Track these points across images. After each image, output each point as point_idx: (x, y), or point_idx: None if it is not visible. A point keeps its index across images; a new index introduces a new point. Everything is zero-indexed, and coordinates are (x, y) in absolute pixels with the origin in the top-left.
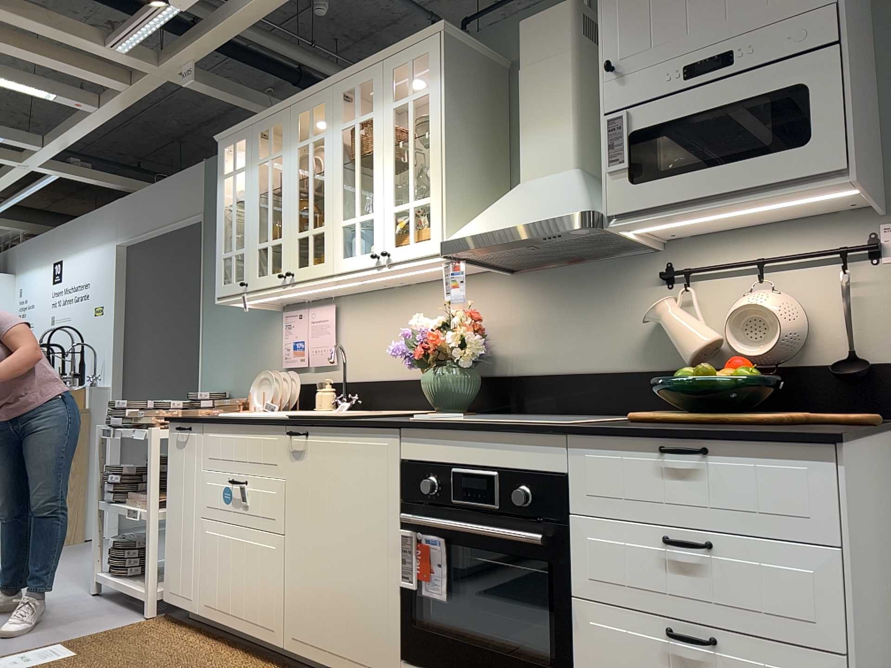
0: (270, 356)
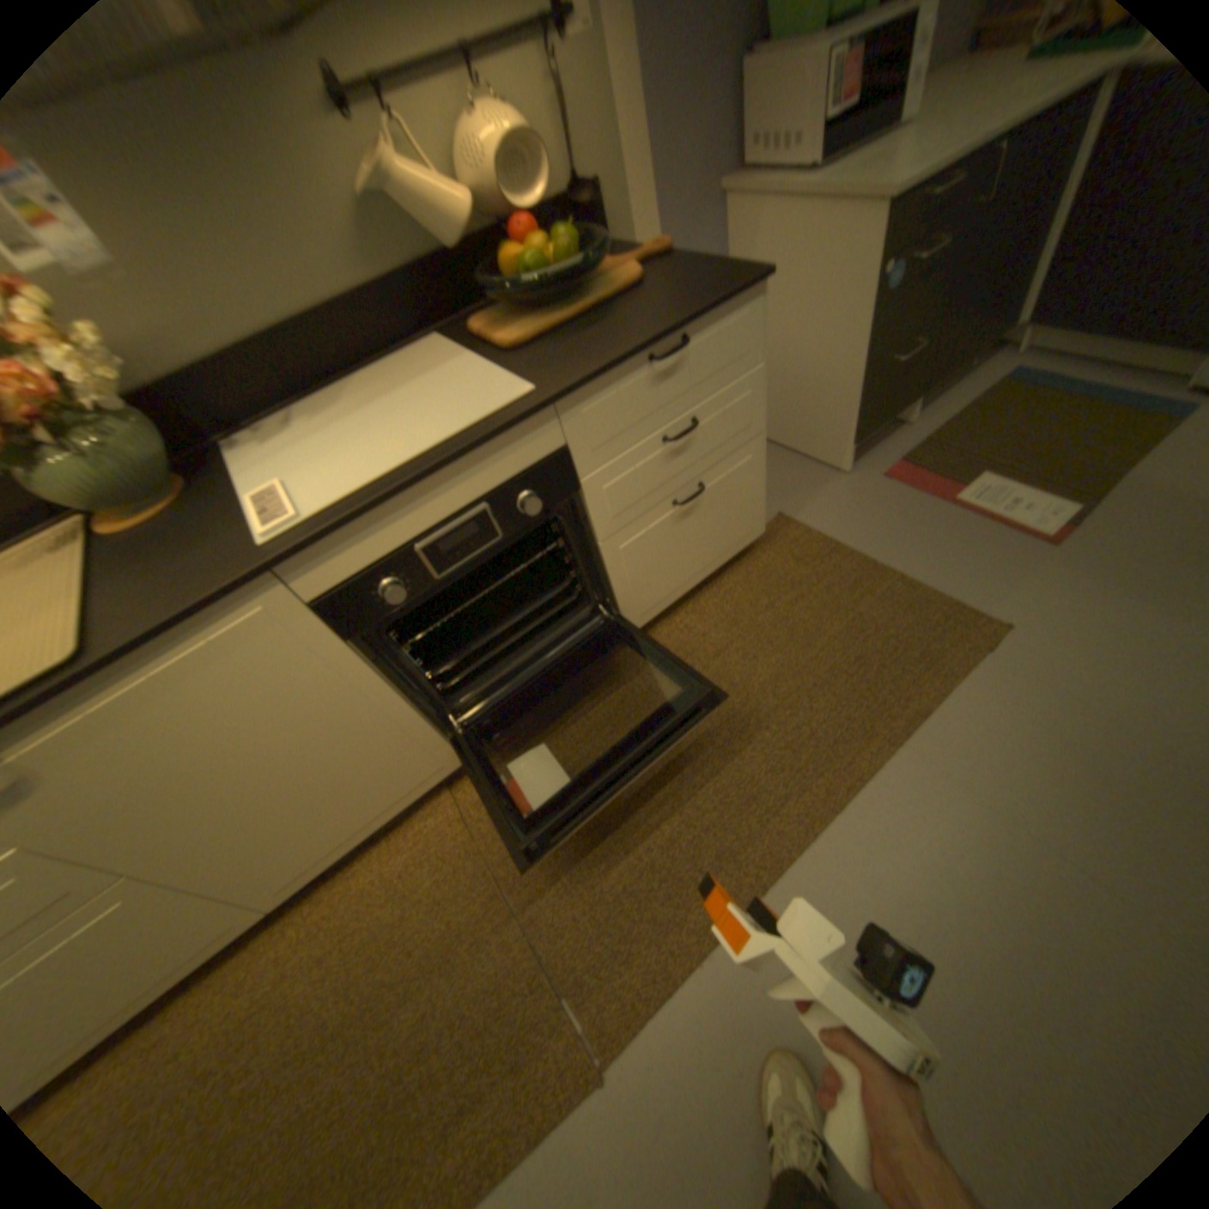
0: None
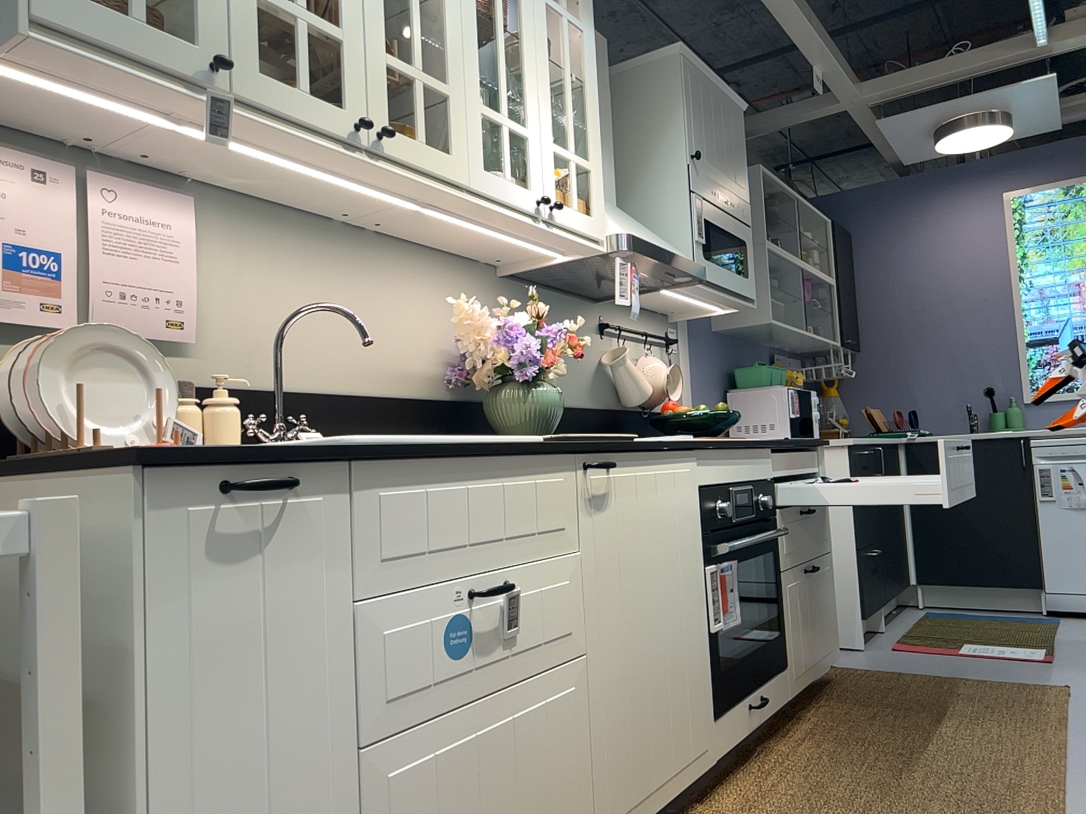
0: None
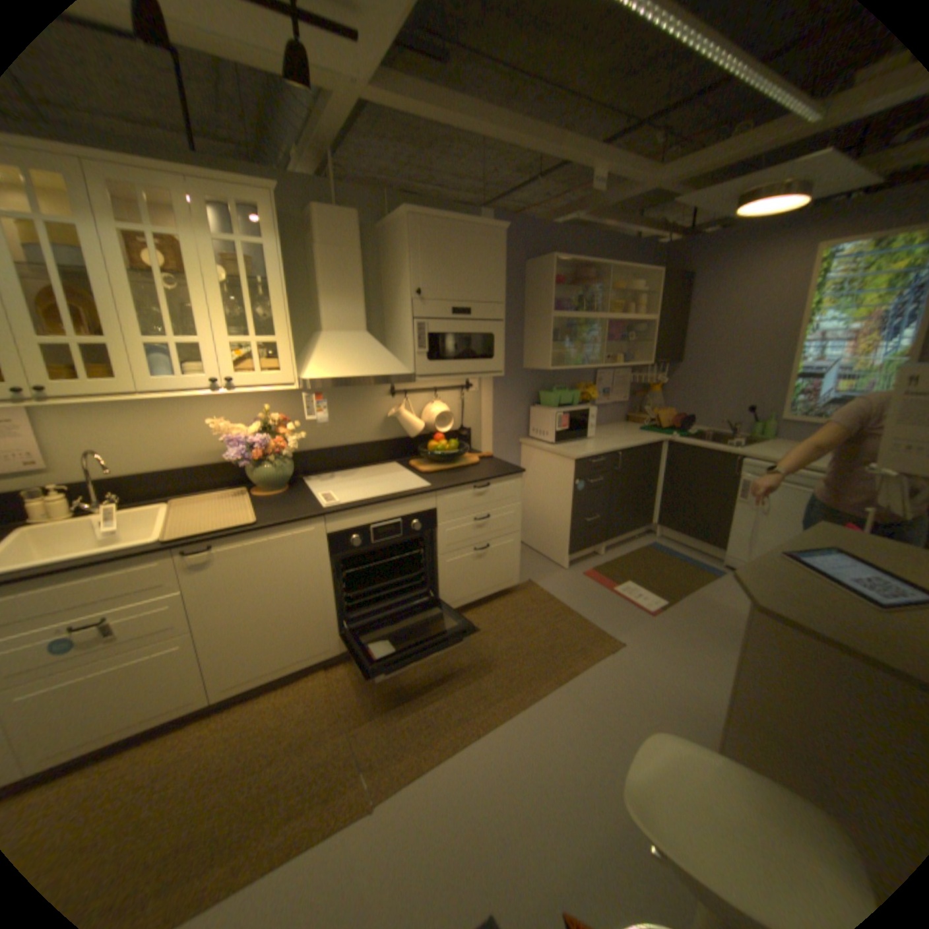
0: None
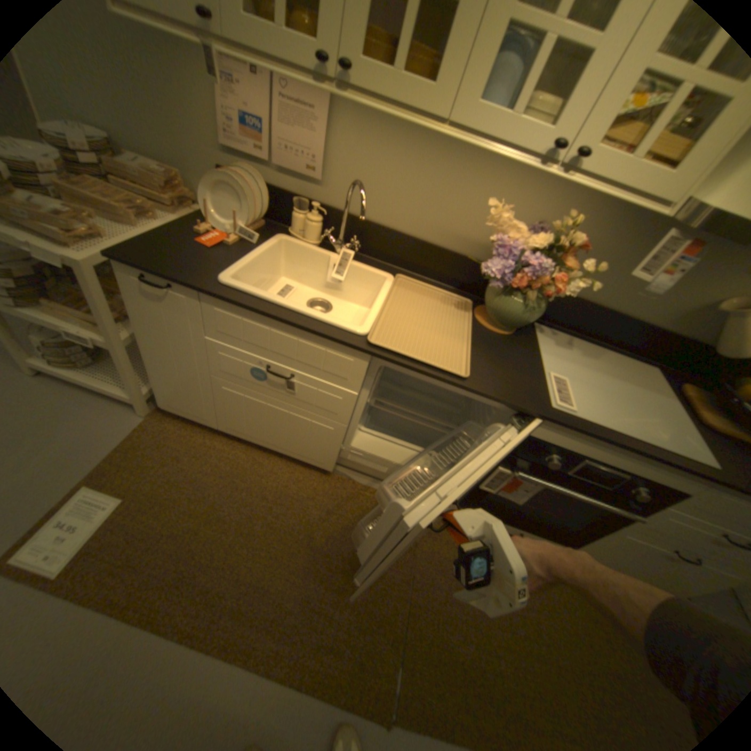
0: (188, 111)
